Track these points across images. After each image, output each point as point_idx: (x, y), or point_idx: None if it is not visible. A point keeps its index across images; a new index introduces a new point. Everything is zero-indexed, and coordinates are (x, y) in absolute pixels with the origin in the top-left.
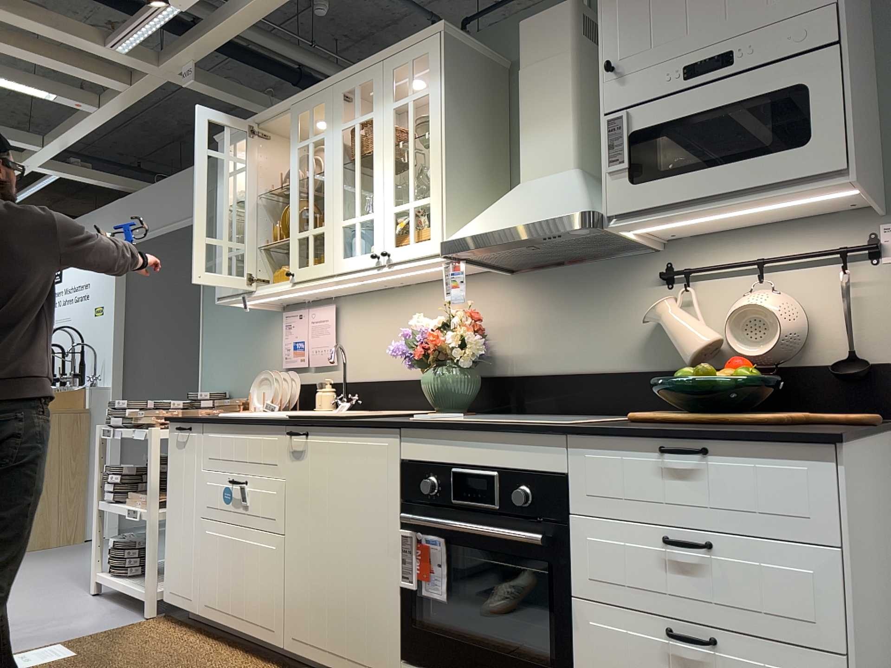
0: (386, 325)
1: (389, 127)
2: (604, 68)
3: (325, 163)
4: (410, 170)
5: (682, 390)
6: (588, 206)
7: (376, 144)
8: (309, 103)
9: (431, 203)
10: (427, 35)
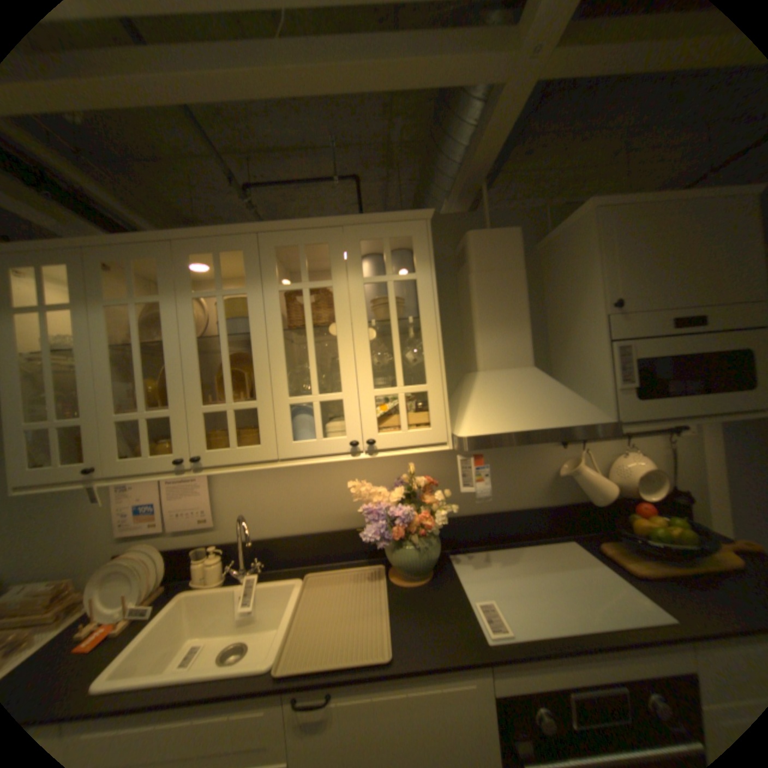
0: (286, 481)
1: (360, 301)
2: (622, 304)
3: (253, 325)
4: (397, 355)
5: (658, 545)
6: (608, 415)
7: (342, 317)
8: (212, 242)
9: (430, 393)
10: (412, 216)
